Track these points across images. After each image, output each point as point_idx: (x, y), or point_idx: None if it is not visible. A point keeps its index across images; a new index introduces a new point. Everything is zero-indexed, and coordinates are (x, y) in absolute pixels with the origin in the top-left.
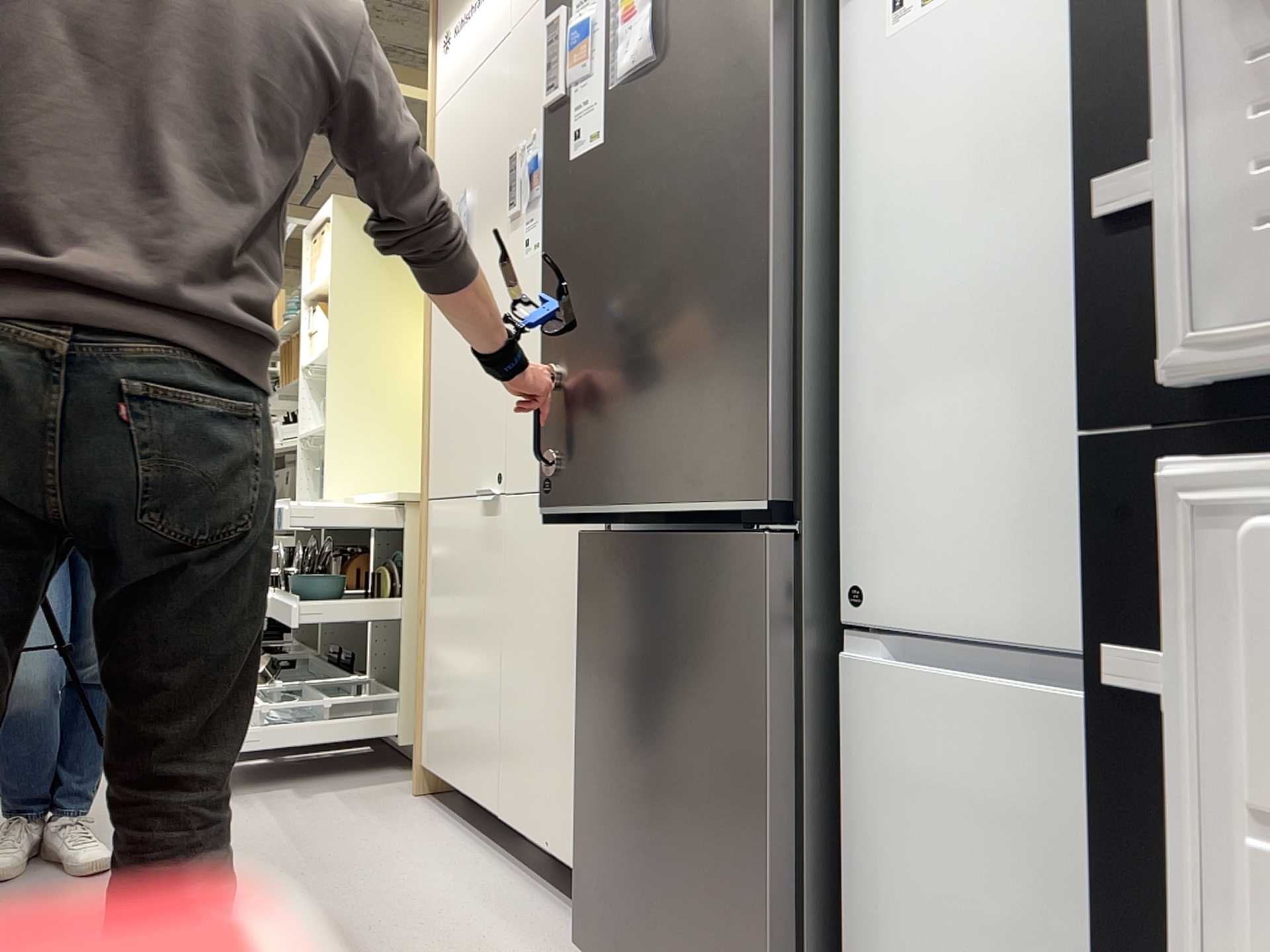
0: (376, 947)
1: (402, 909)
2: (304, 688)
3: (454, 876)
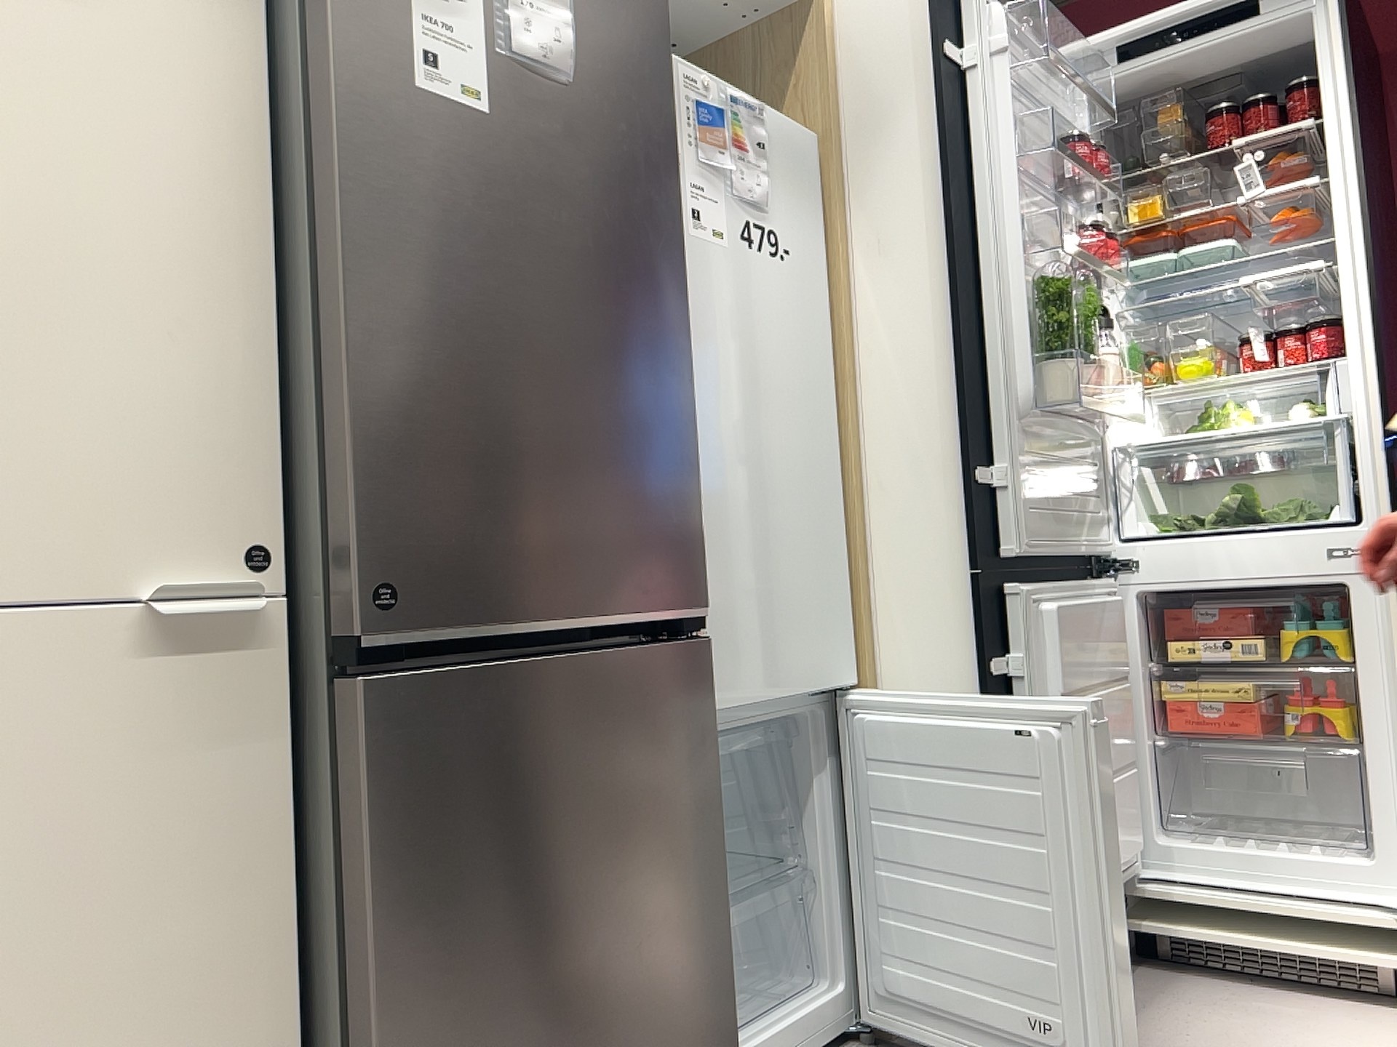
0: None
1: None
2: None
3: None
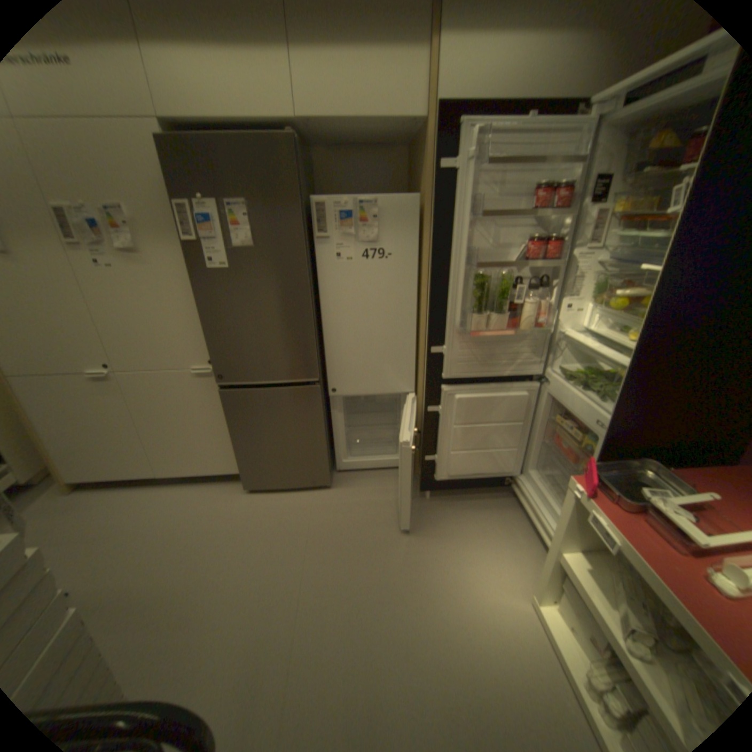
0: (182, 533)
1: (164, 521)
2: None
3: (157, 502)
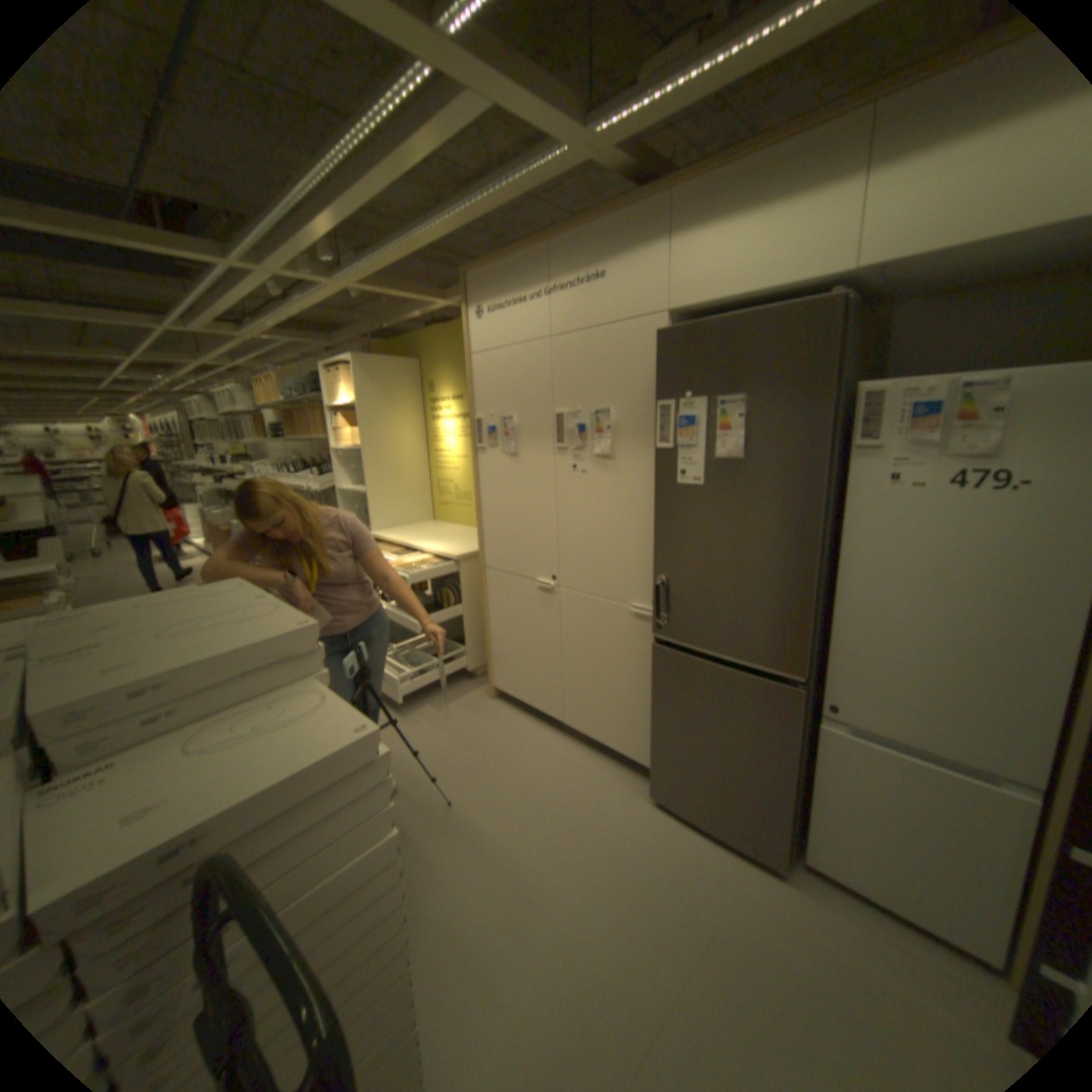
0: (562, 810)
1: (552, 782)
2: (410, 648)
3: (555, 754)
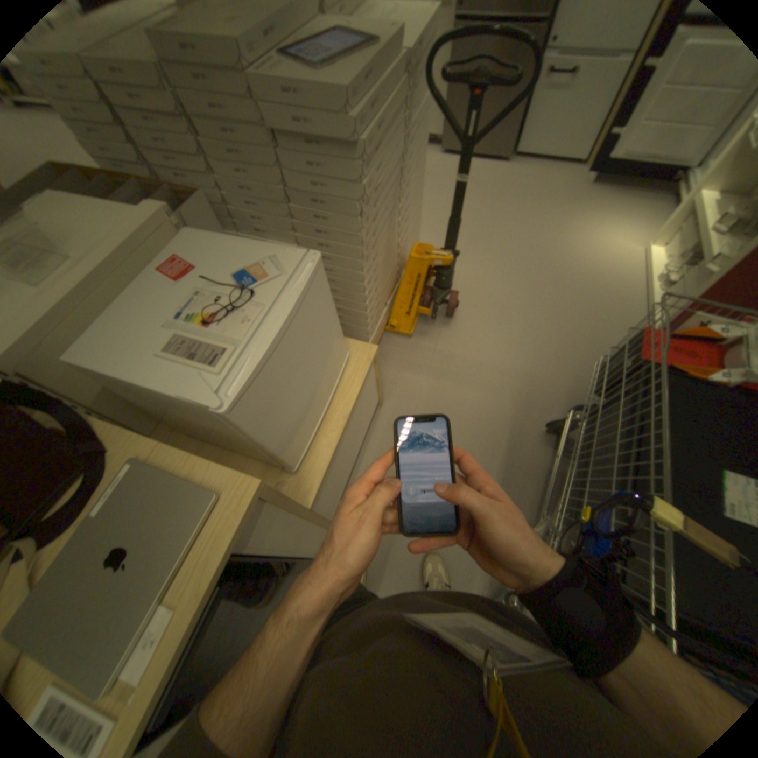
0: None
1: None
2: None
3: None
